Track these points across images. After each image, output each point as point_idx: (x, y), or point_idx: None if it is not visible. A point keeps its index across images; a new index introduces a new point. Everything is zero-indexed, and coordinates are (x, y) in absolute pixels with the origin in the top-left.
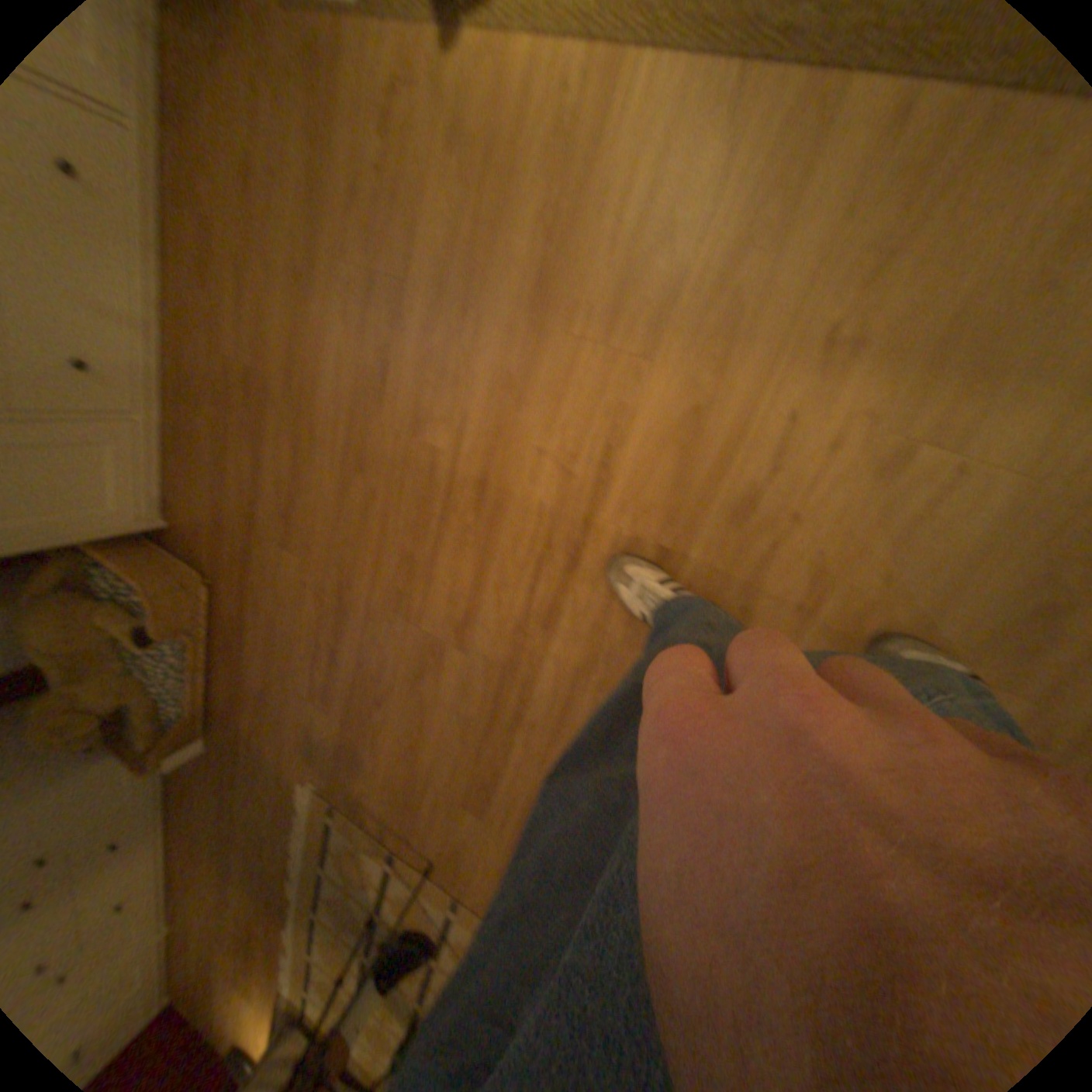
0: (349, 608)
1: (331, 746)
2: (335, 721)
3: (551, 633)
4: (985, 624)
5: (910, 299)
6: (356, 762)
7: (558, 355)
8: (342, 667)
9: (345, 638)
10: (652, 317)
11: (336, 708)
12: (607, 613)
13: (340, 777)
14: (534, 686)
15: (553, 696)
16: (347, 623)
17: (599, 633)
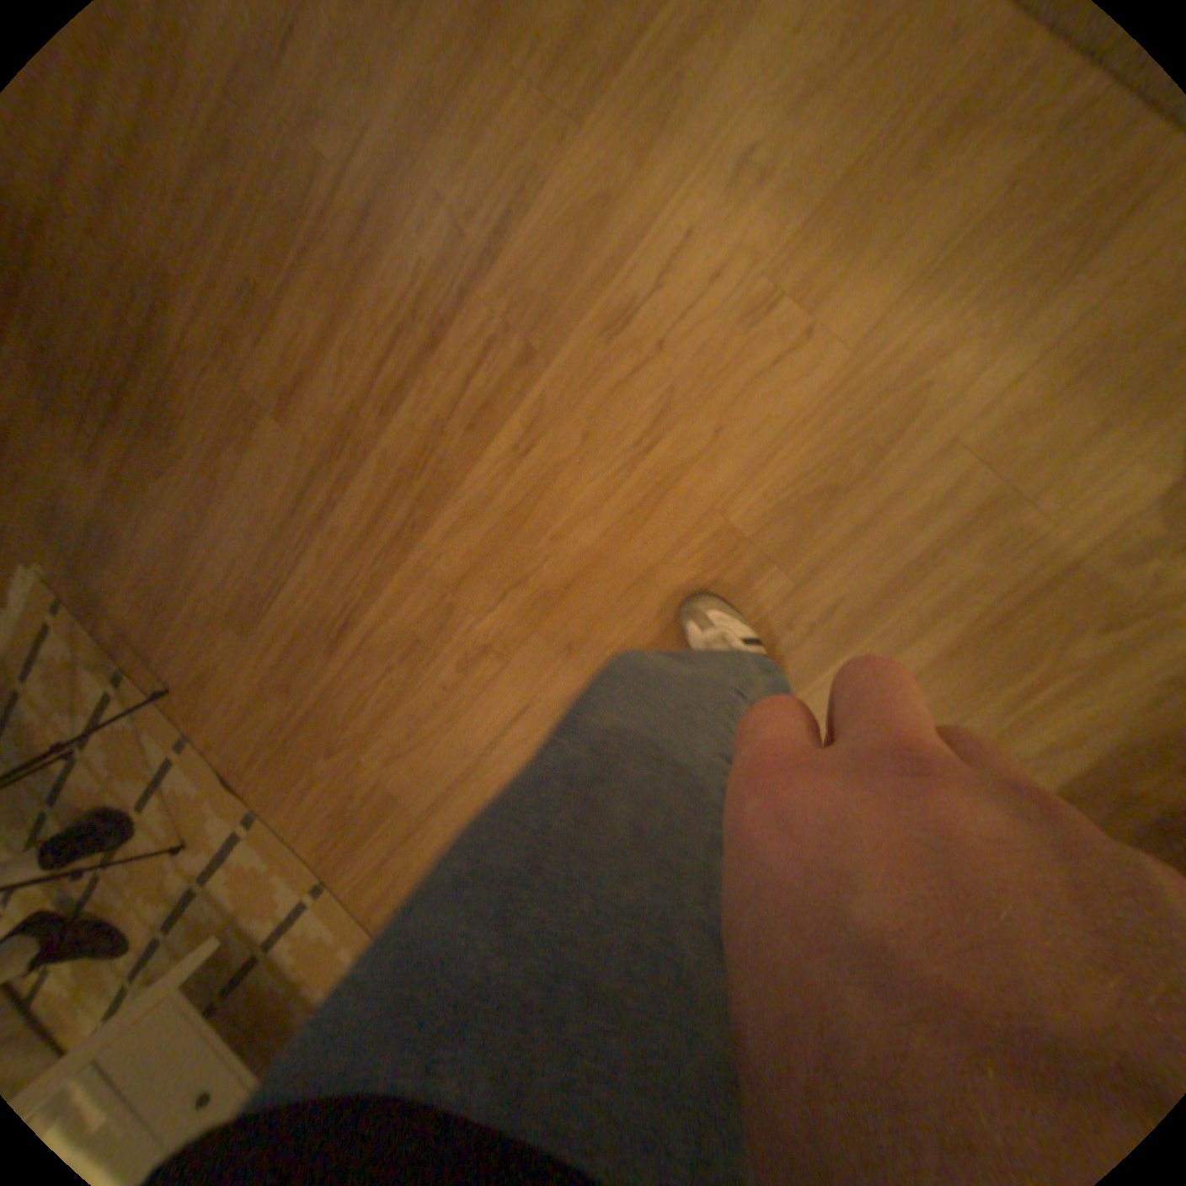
0: (160, 342)
1: (84, 522)
2: (98, 490)
3: (389, 426)
4: (782, 501)
5: (820, 148)
6: (111, 549)
7: (490, 92)
8: (127, 419)
9: (143, 382)
10: (596, 81)
11: (105, 473)
12: (453, 416)
13: (84, 567)
14: (352, 488)
15: (369, 504)
16: (151, 362)
17: (439, 438)
